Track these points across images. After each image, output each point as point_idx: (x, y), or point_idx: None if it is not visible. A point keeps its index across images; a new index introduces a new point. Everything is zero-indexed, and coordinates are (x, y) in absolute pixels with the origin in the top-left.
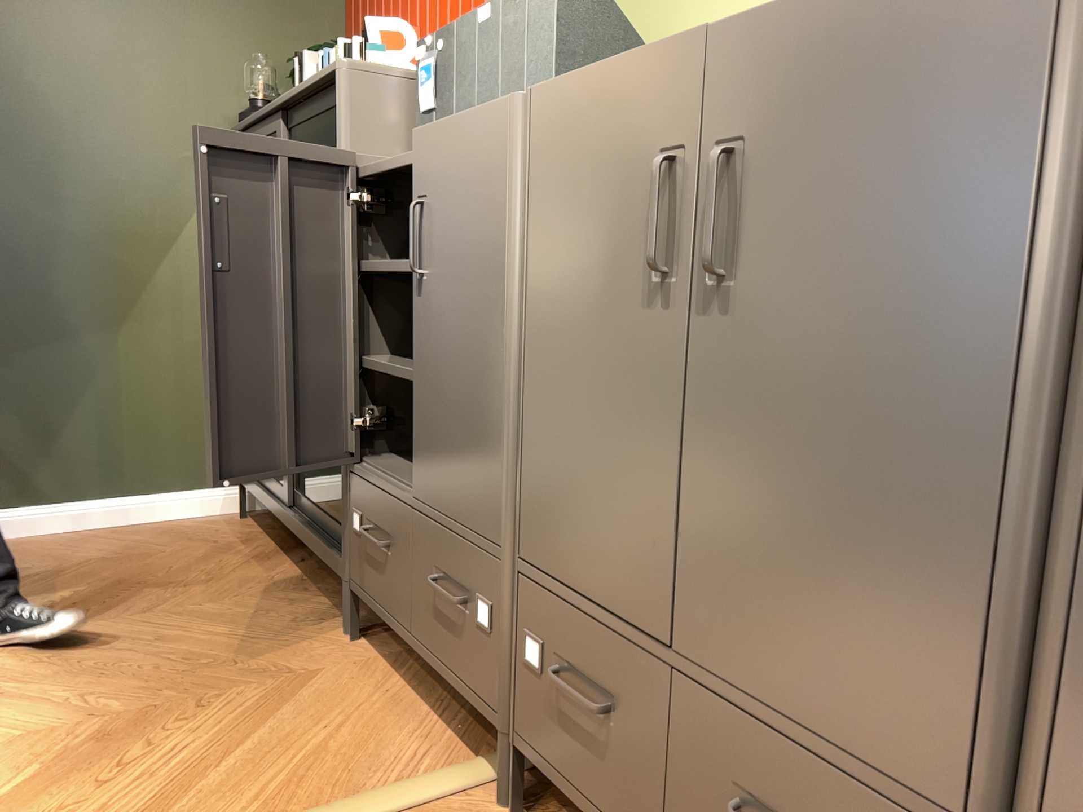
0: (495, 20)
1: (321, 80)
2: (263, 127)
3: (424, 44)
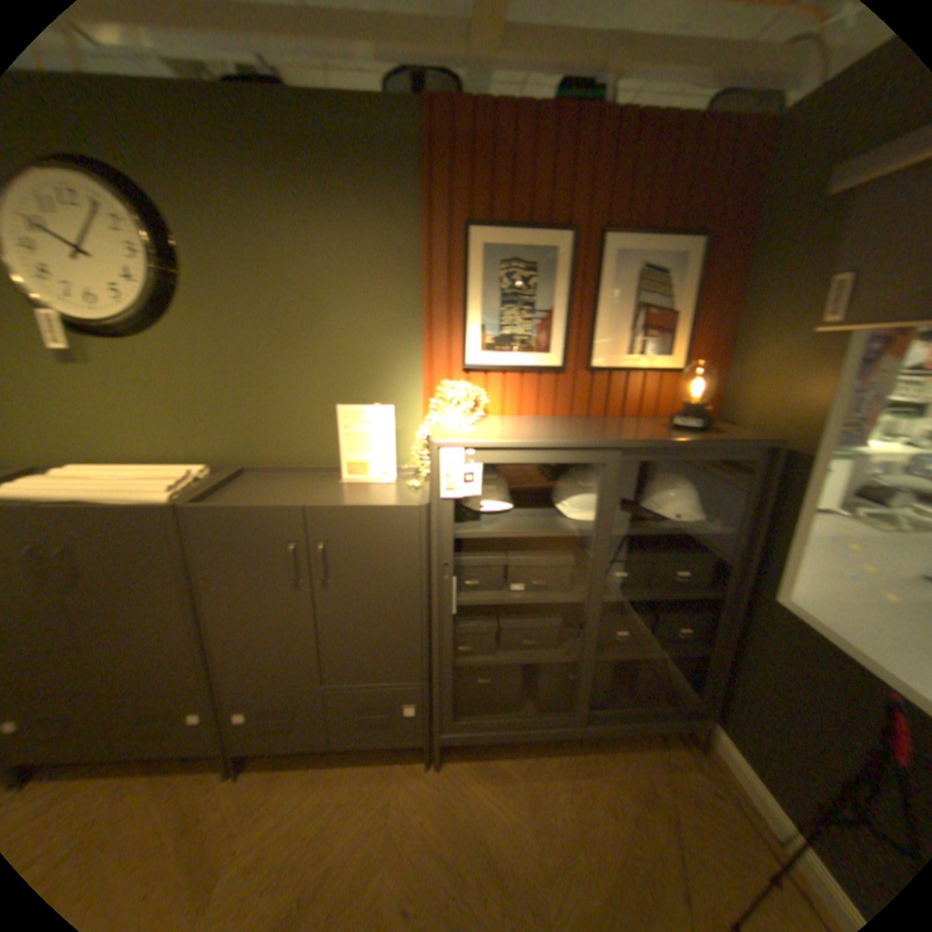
0: None
1: None
2: None
3: None
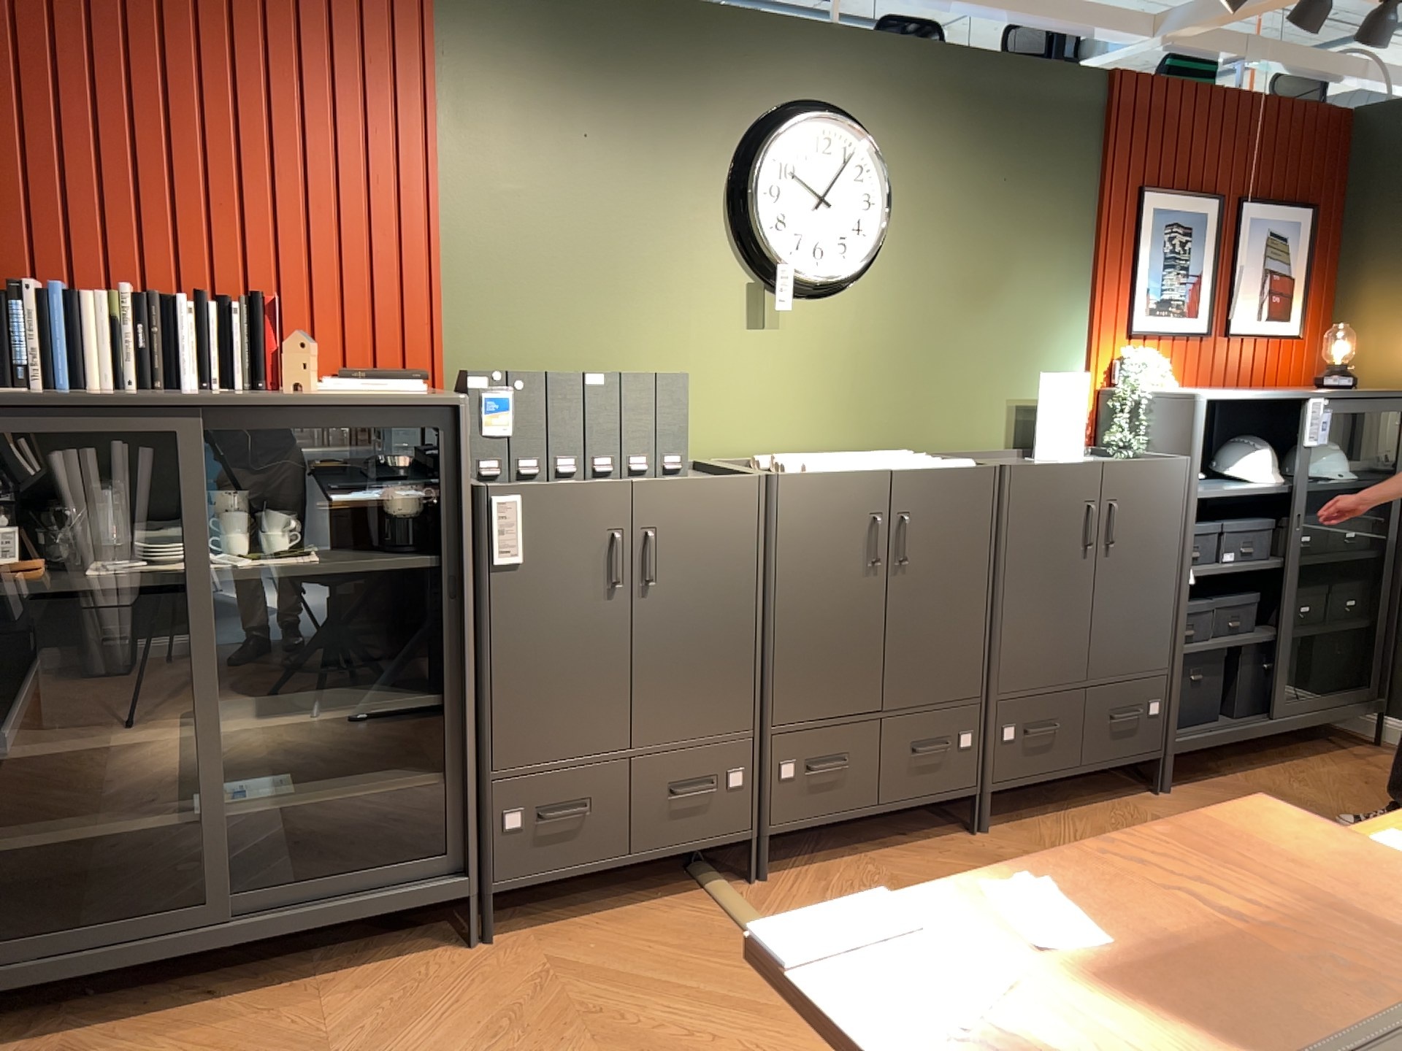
0: (612, 384)
1: (406, 402)
2: (85, 412)
3: (484, 373)
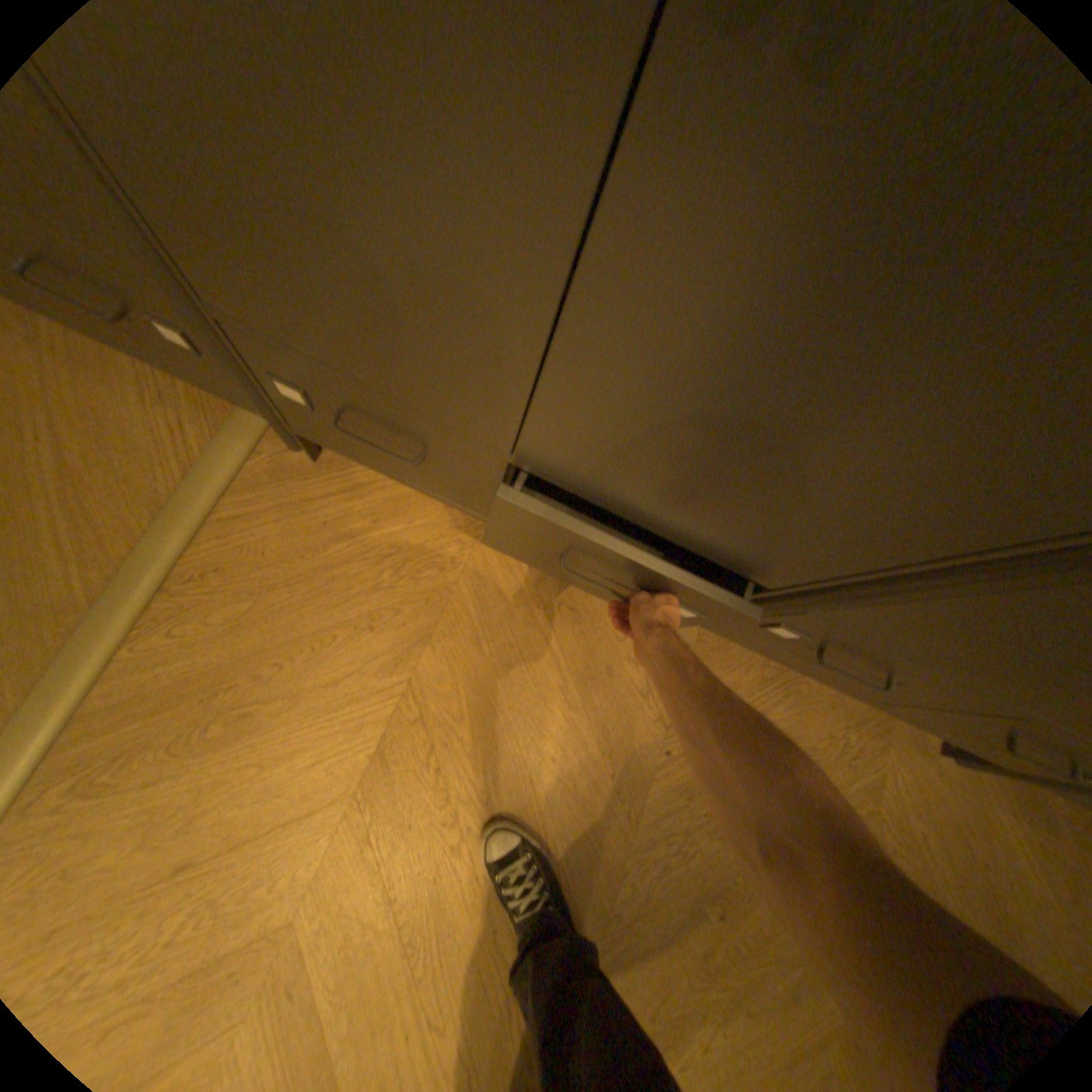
0: None
1: None
2: None
3: None
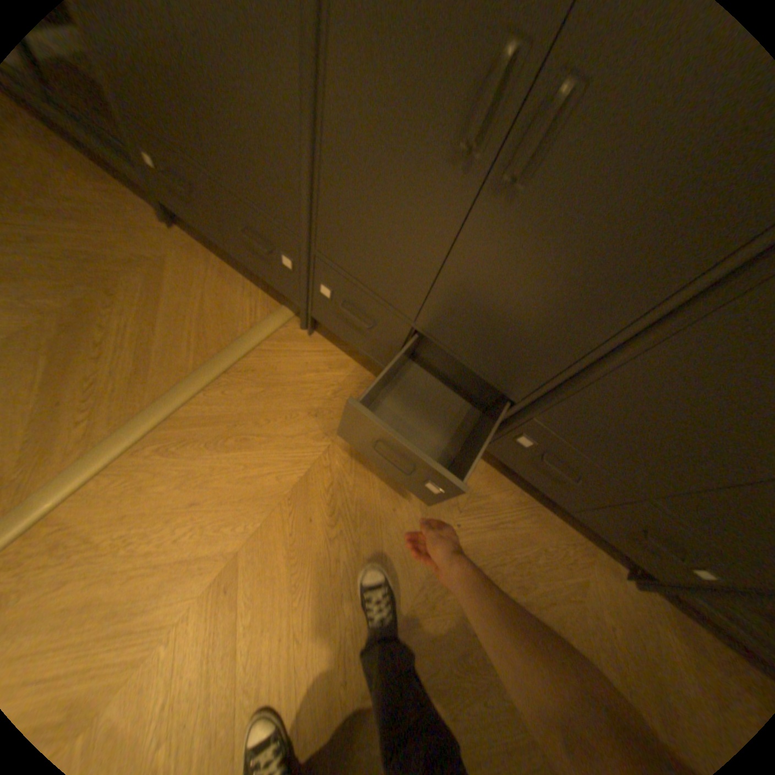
0: None
1: None
2: None
3: None
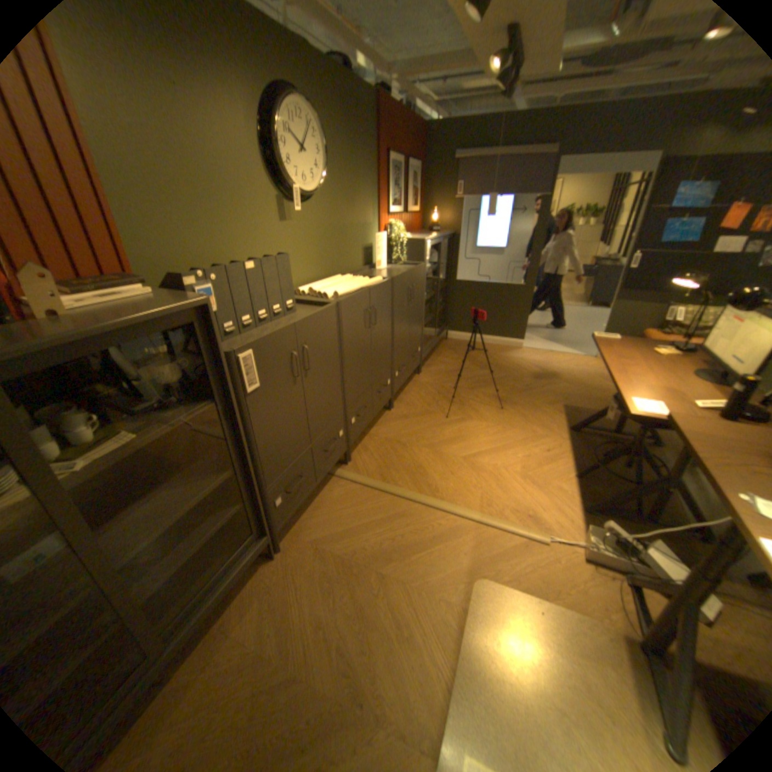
0: (259, 267)
1: (177, 310)
2: None
3: (193, 273)
